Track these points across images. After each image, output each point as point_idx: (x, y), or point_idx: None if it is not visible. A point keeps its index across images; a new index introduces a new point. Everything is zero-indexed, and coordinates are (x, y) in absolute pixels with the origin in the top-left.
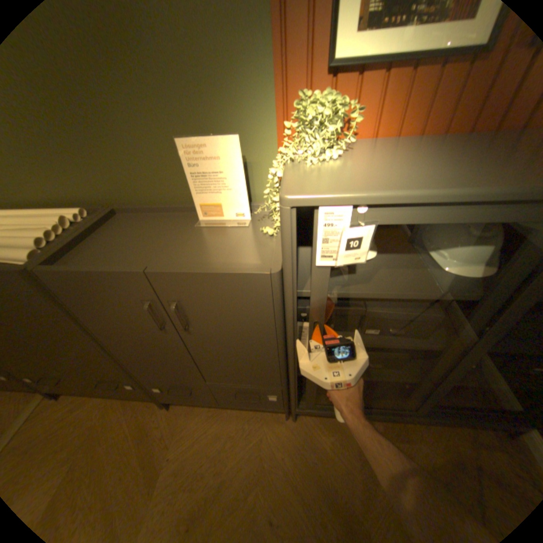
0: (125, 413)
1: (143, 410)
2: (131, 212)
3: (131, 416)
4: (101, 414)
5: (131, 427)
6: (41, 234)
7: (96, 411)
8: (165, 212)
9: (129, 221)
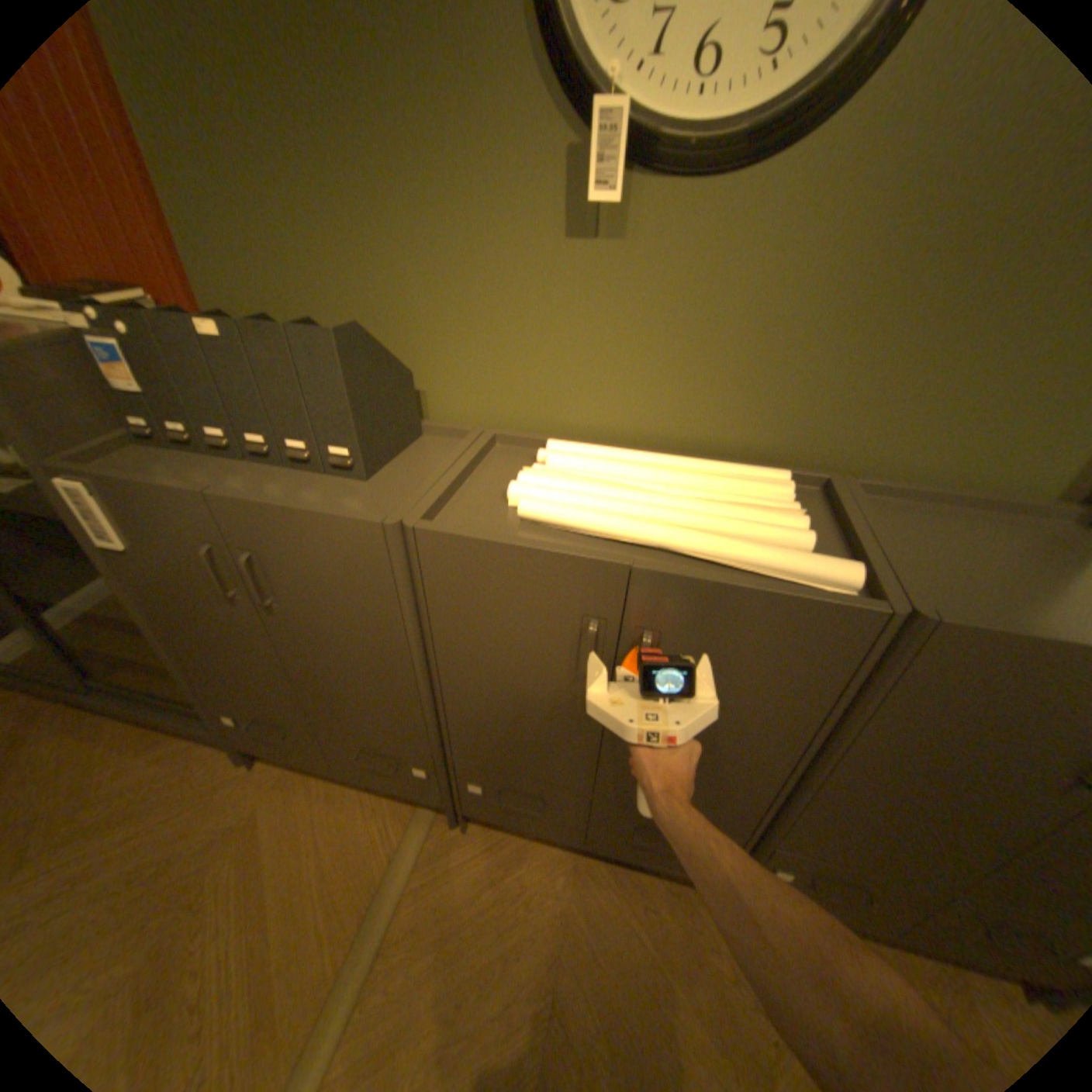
0: (630, 897)
1: (669, 899)
2: (901, 495)
3: (647, 907)
4: (577, 886)
5: (659, 937)
6: (810, 523)
7: (562, 877)
8: (989, 508)
9: (916, 516)
